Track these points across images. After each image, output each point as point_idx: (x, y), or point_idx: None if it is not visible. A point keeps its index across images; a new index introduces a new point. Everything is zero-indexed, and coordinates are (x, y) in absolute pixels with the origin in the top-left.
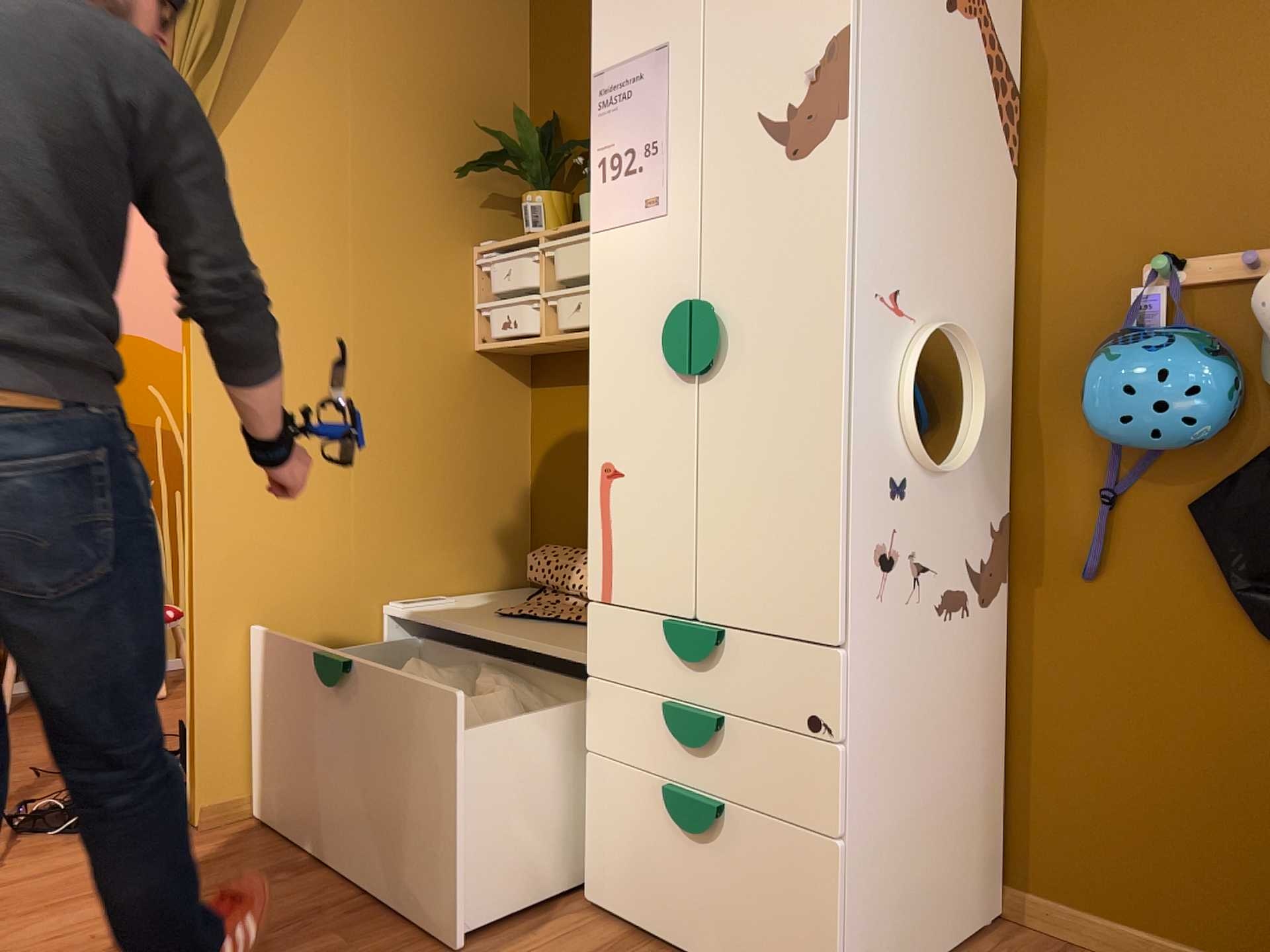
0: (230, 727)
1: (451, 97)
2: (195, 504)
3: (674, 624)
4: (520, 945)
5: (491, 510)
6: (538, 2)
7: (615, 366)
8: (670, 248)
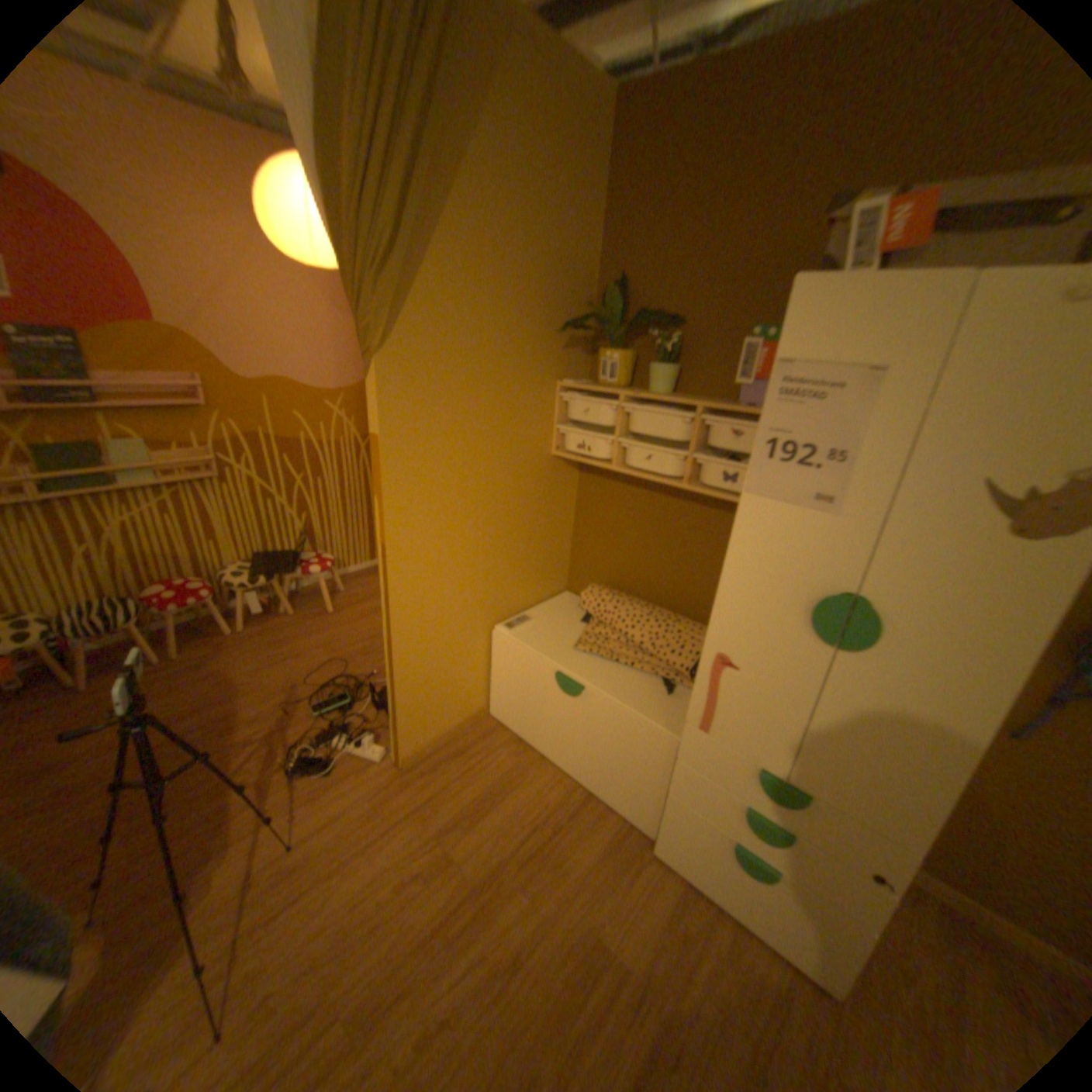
0: (416, 716)
1: (551, 258)
2: (390, 602)
3: (770, 779)
4: (632, 902)
5: (552, 553)
6: (617, 163)
7: (747, 599)
8: (833, 543)
